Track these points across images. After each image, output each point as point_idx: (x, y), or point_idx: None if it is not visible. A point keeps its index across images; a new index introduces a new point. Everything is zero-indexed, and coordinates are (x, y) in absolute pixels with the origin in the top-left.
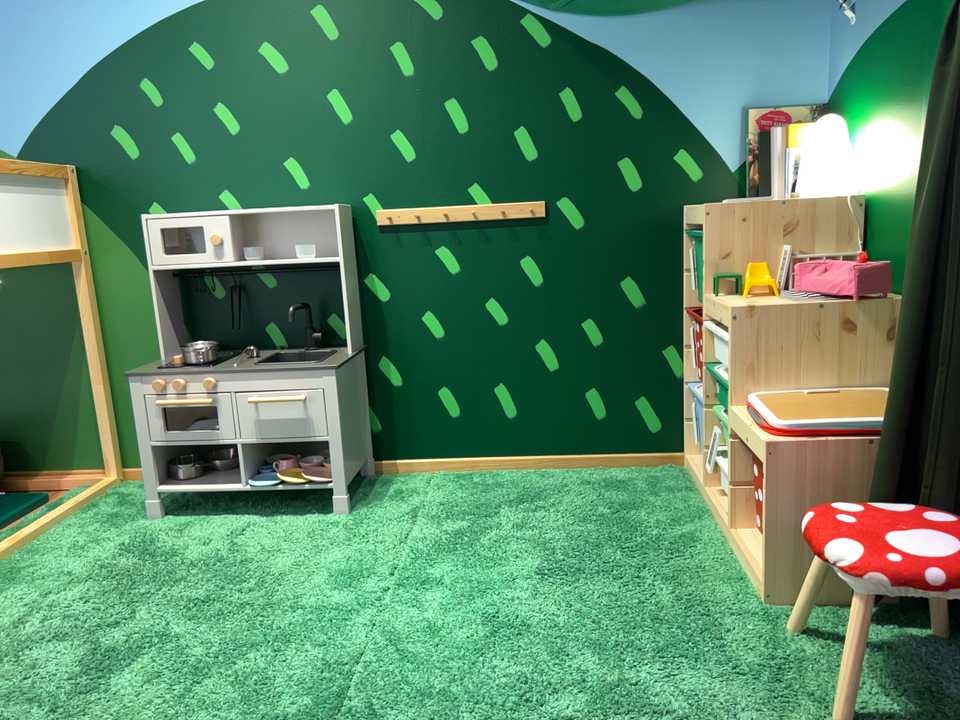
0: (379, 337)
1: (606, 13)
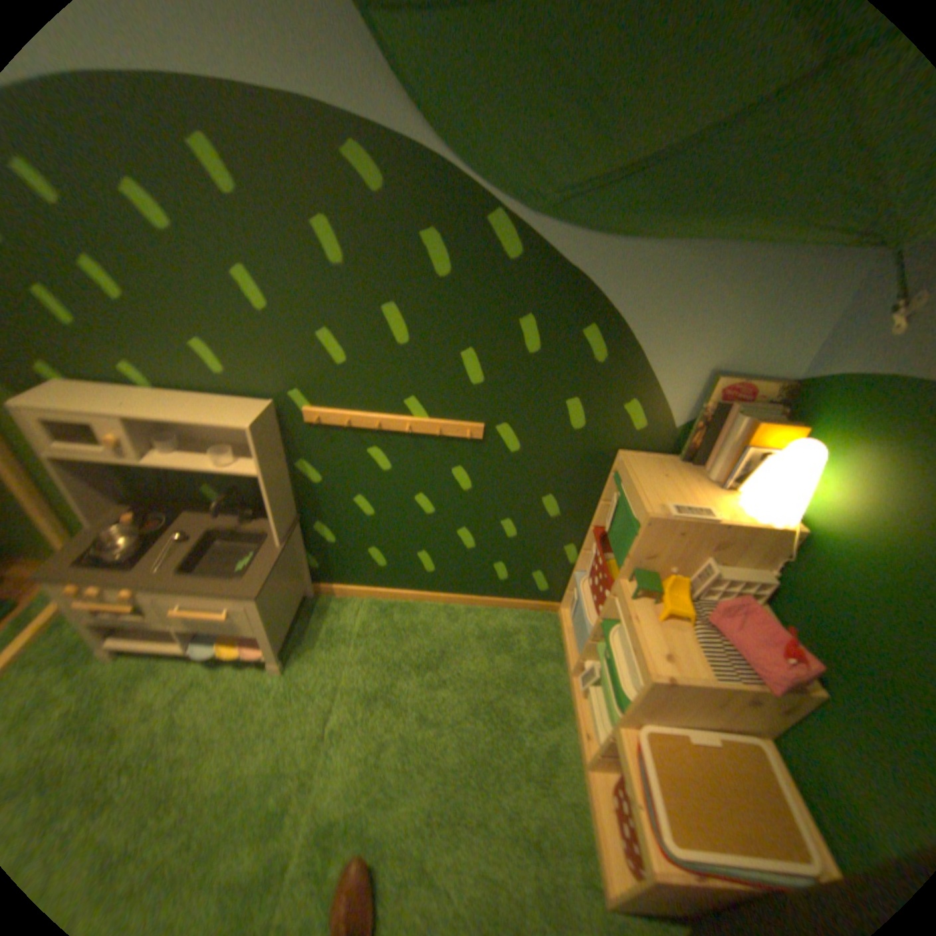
0: (314, 510)
1: (601, 231)
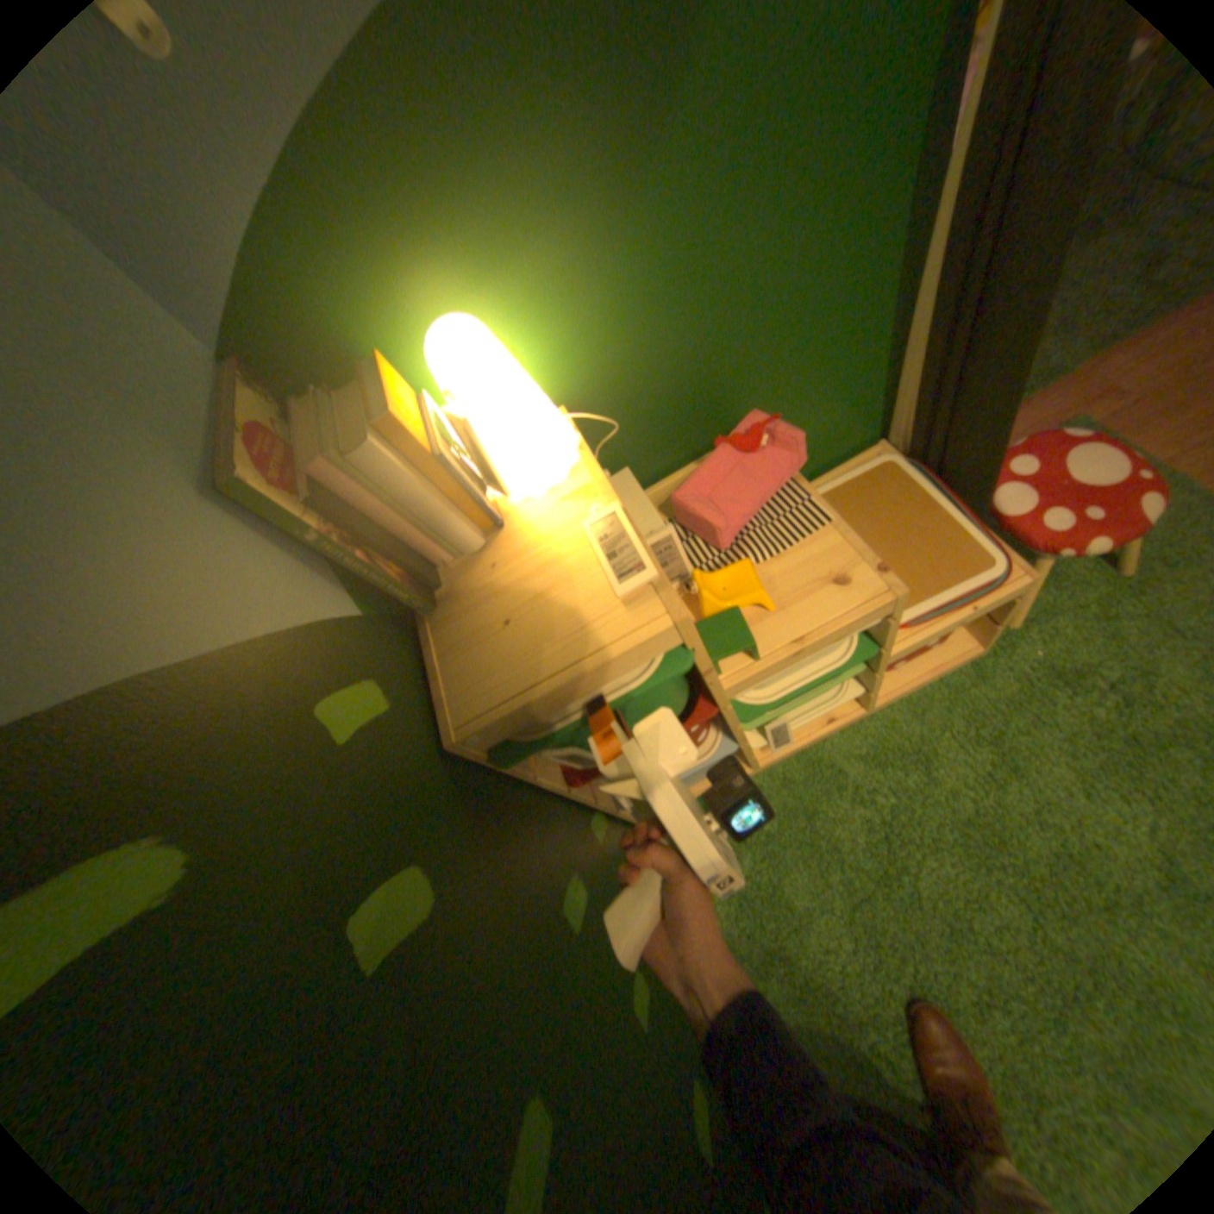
0: None
1: None
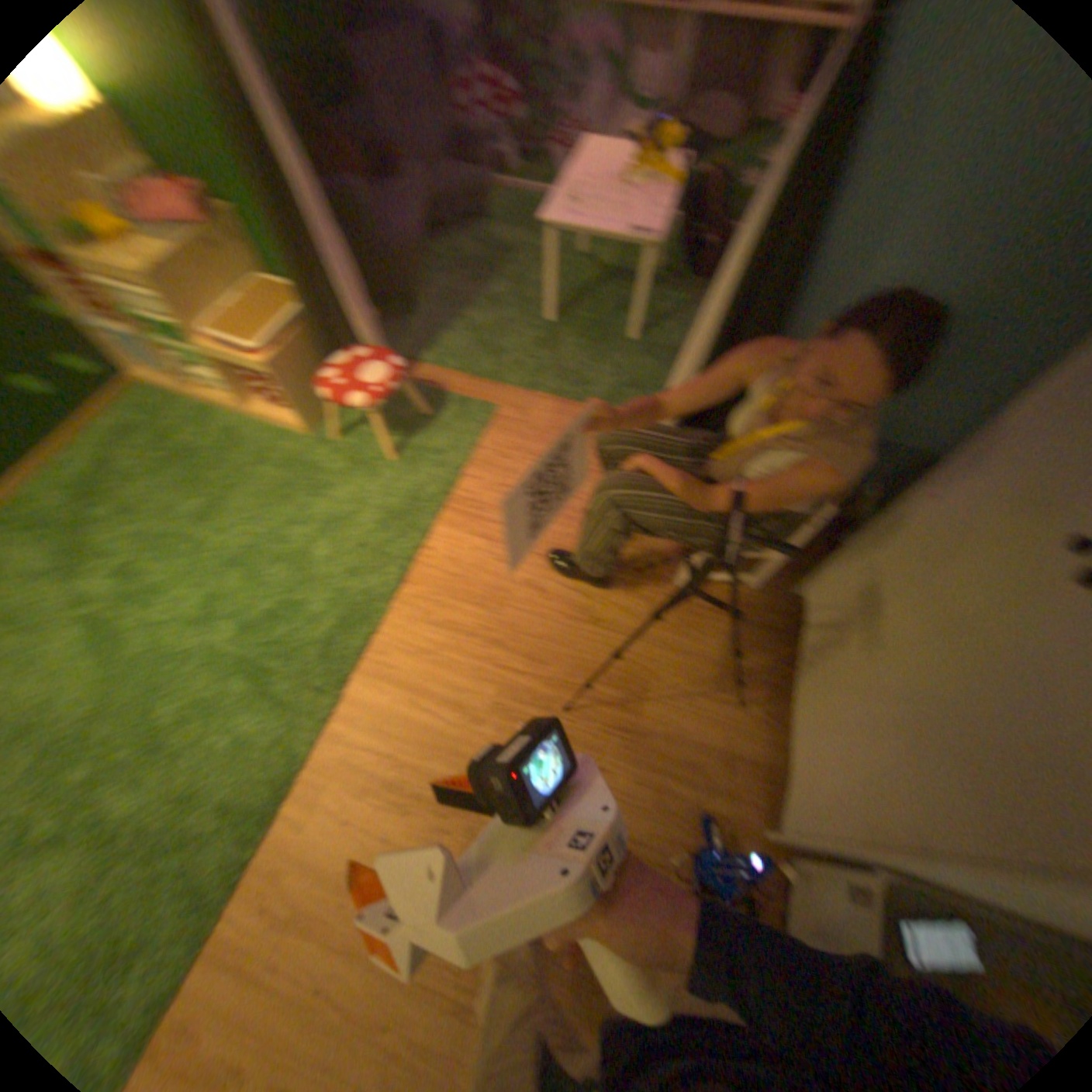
0: None
1: None
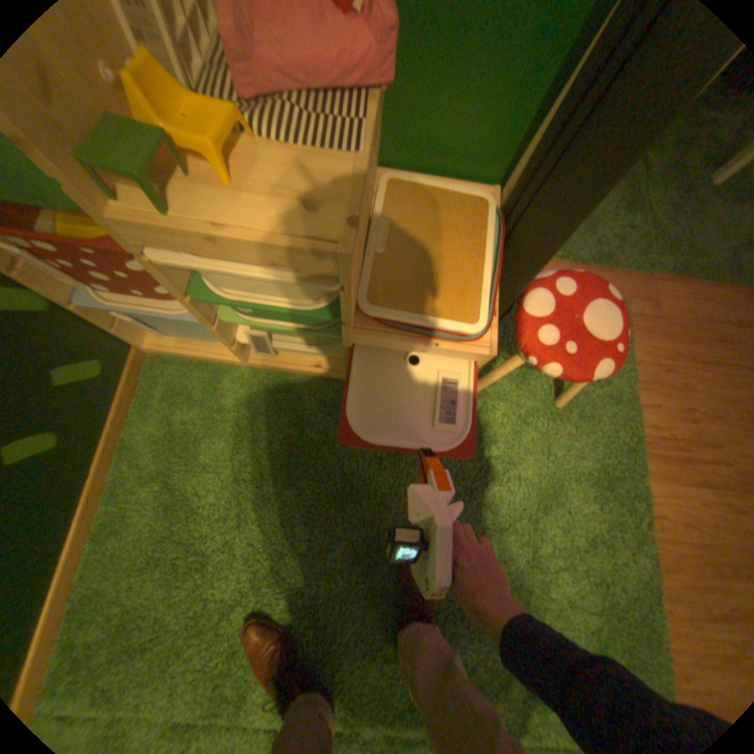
0: None
1: None
